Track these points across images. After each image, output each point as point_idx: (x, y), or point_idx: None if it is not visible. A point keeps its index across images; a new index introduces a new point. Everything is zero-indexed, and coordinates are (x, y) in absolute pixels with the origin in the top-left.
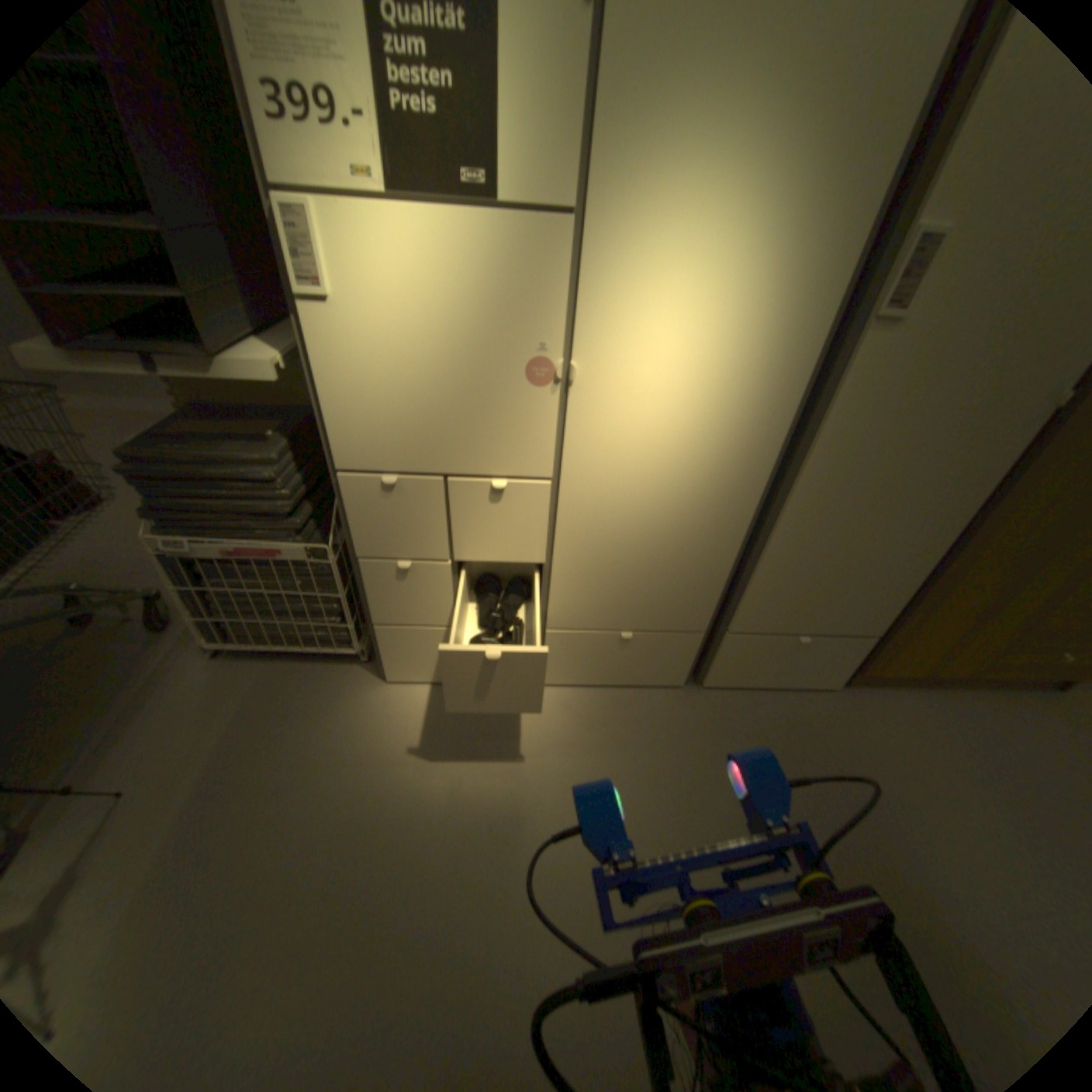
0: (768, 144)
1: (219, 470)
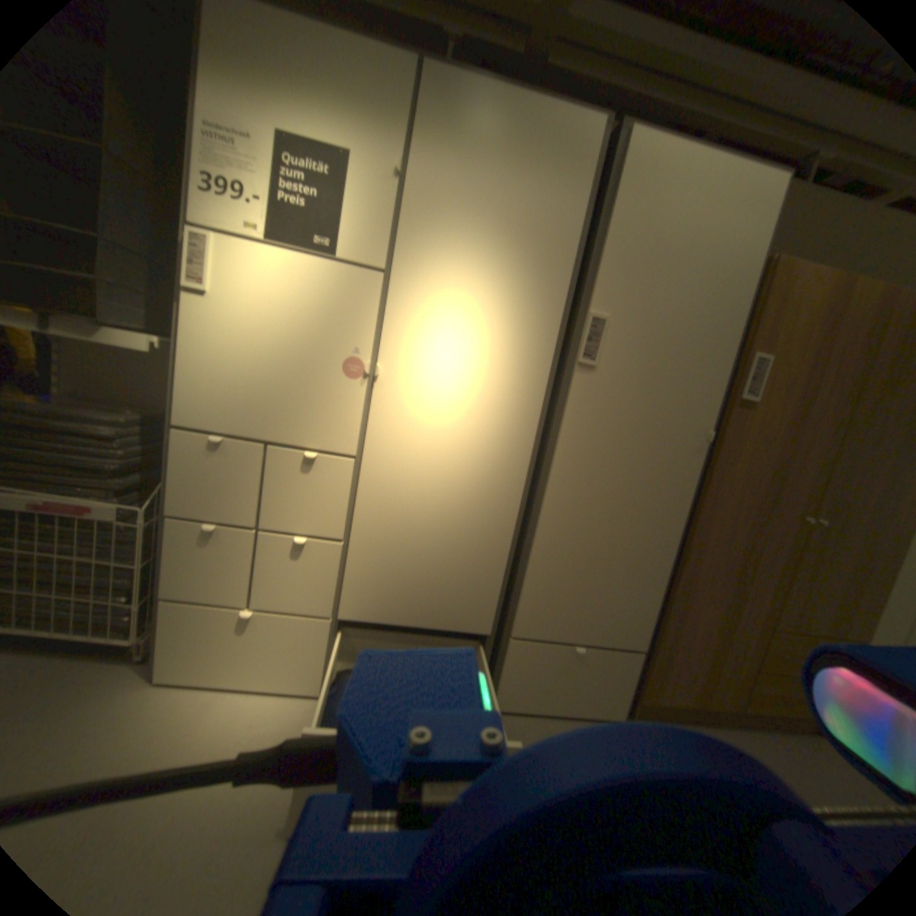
0: (496, 260)
1: (65, 429)
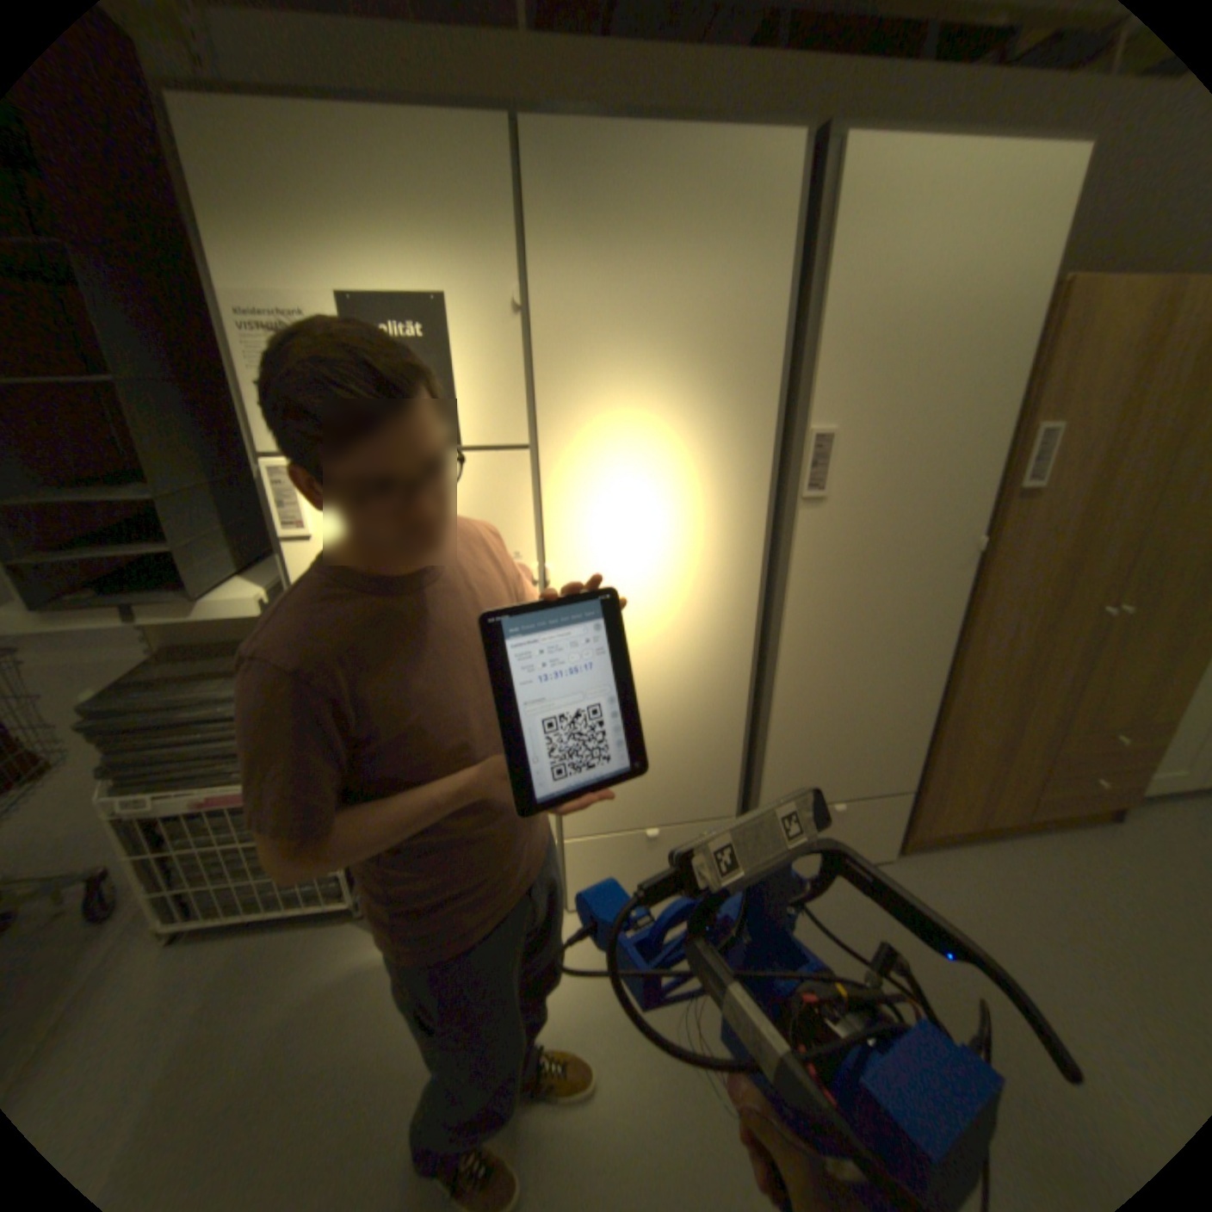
0: (675, 389)
1: (193, 714)
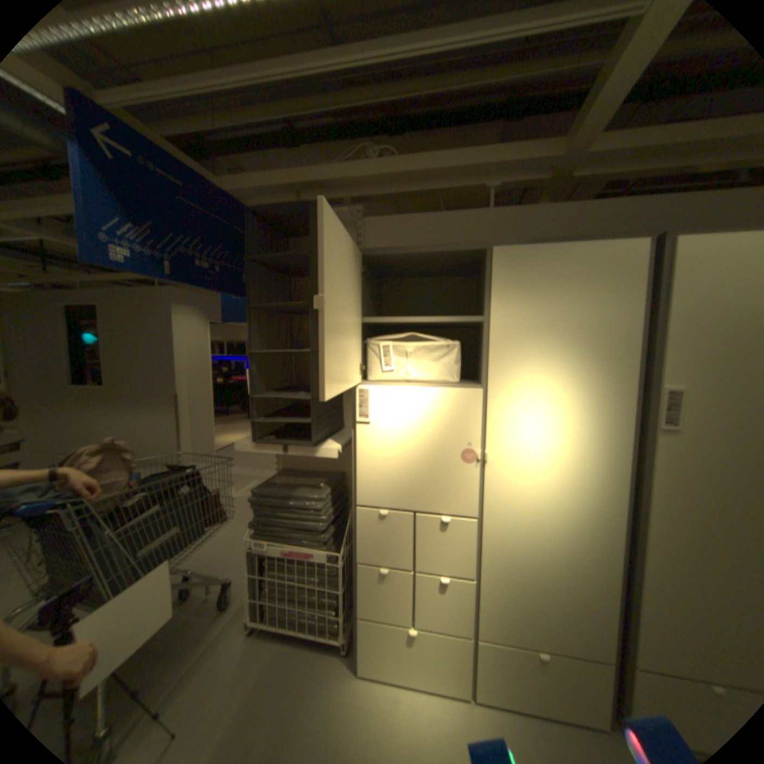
0: (569, 362)
1: (295, 504)
